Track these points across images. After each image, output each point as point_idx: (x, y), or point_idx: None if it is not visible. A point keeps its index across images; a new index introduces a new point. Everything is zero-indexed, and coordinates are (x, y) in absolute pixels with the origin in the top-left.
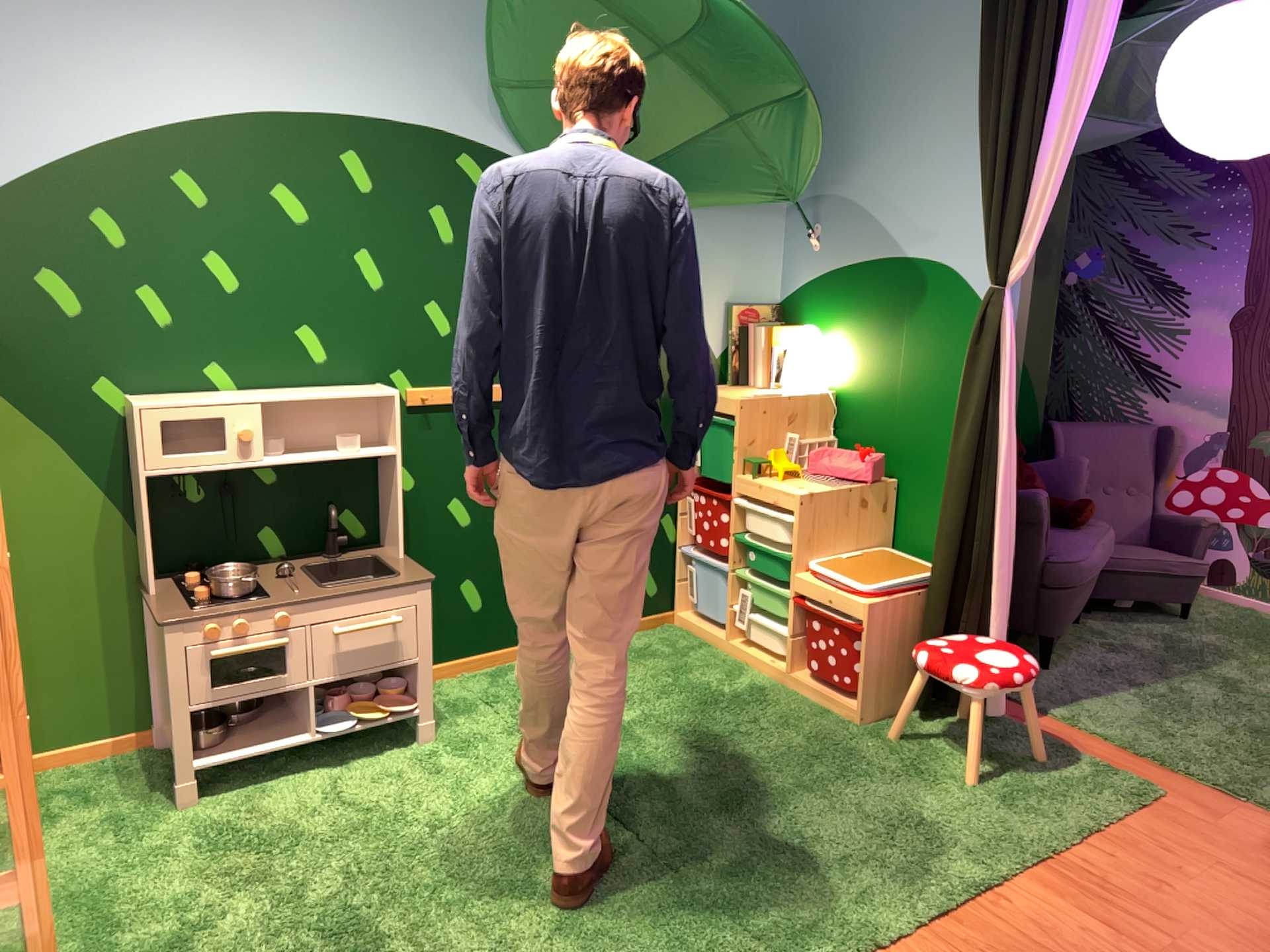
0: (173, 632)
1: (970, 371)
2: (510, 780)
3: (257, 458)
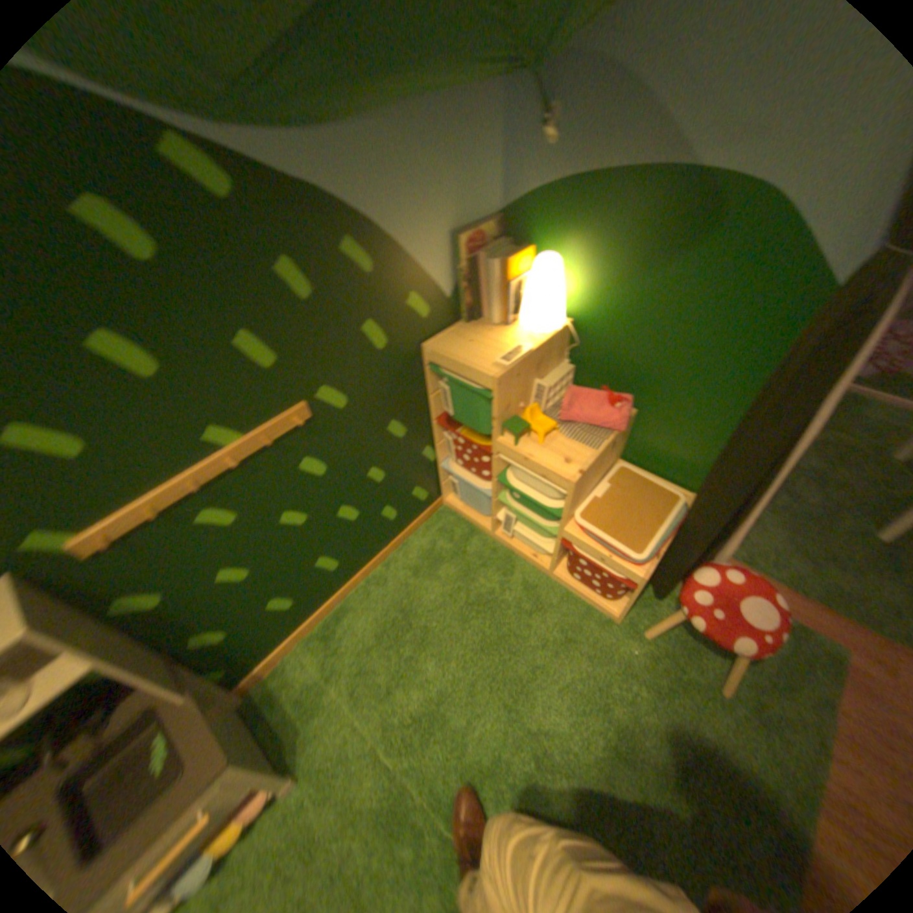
0: None
1: (809, 368)
2: (377, 831)
3: None
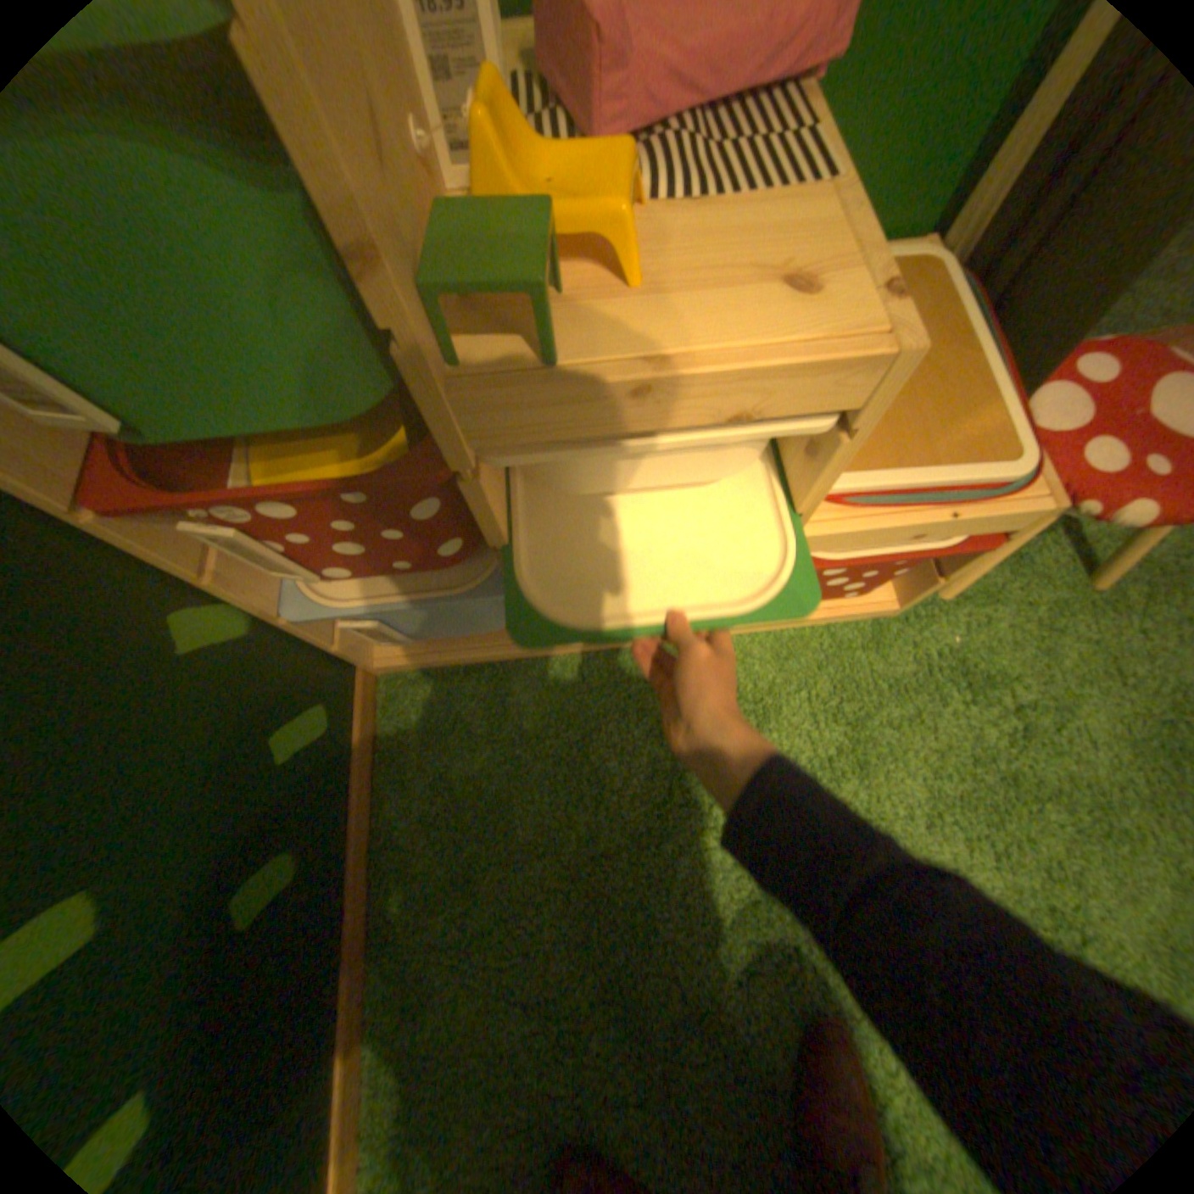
0: None
1: None
2: None
3: None
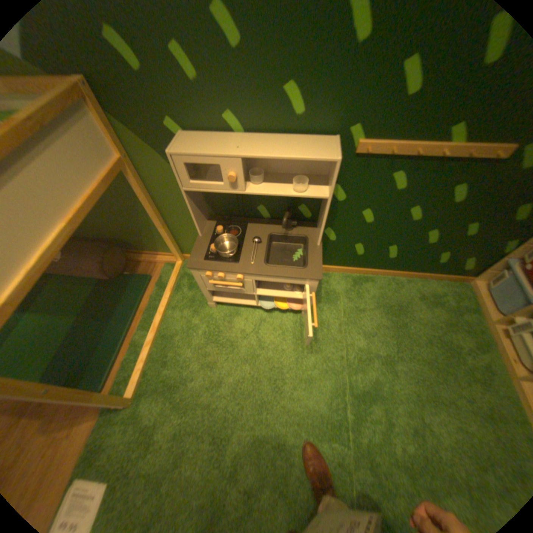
0: (193, 271)
1: None
2: (323, 366)
3: (241, 190)
